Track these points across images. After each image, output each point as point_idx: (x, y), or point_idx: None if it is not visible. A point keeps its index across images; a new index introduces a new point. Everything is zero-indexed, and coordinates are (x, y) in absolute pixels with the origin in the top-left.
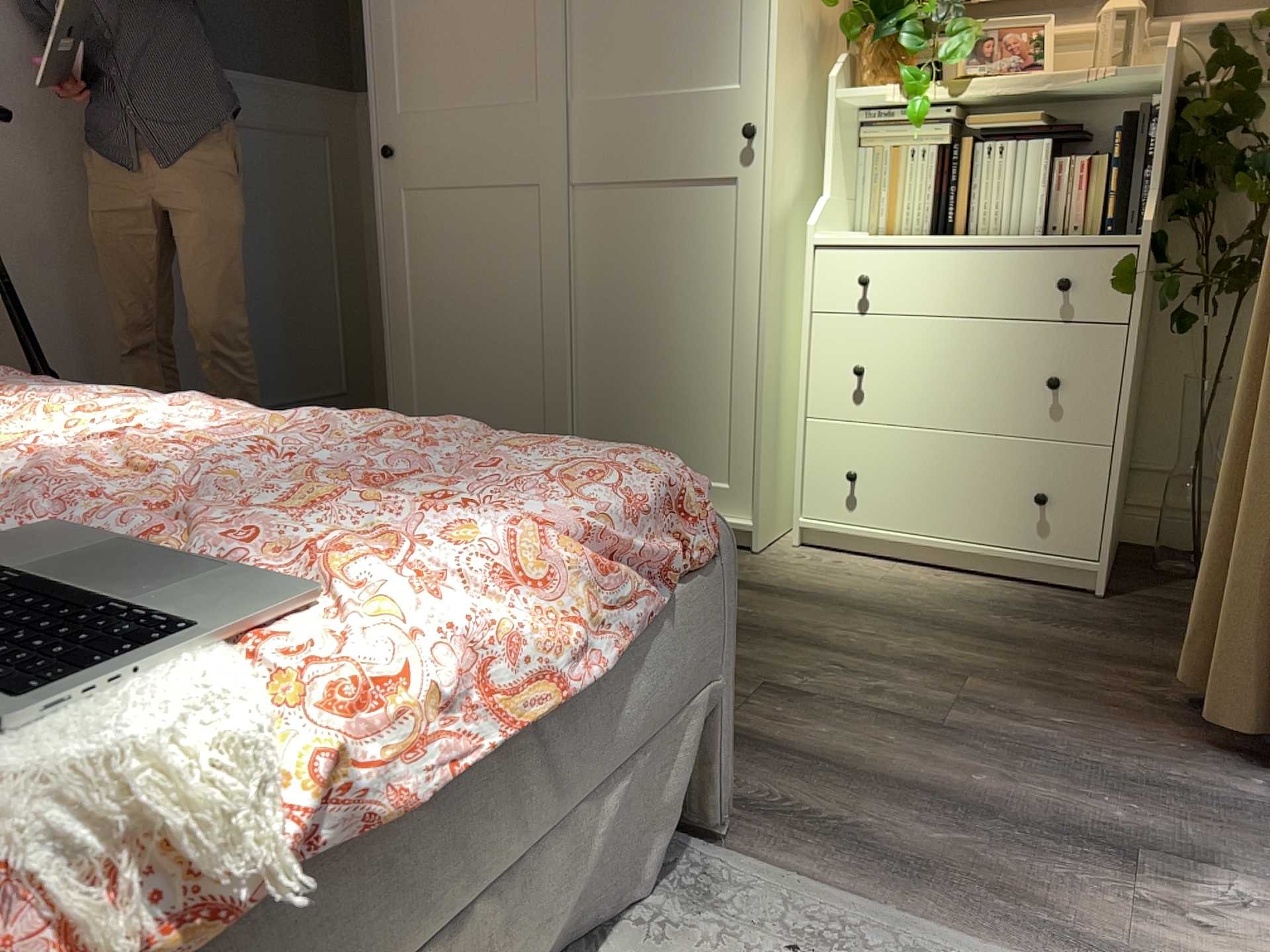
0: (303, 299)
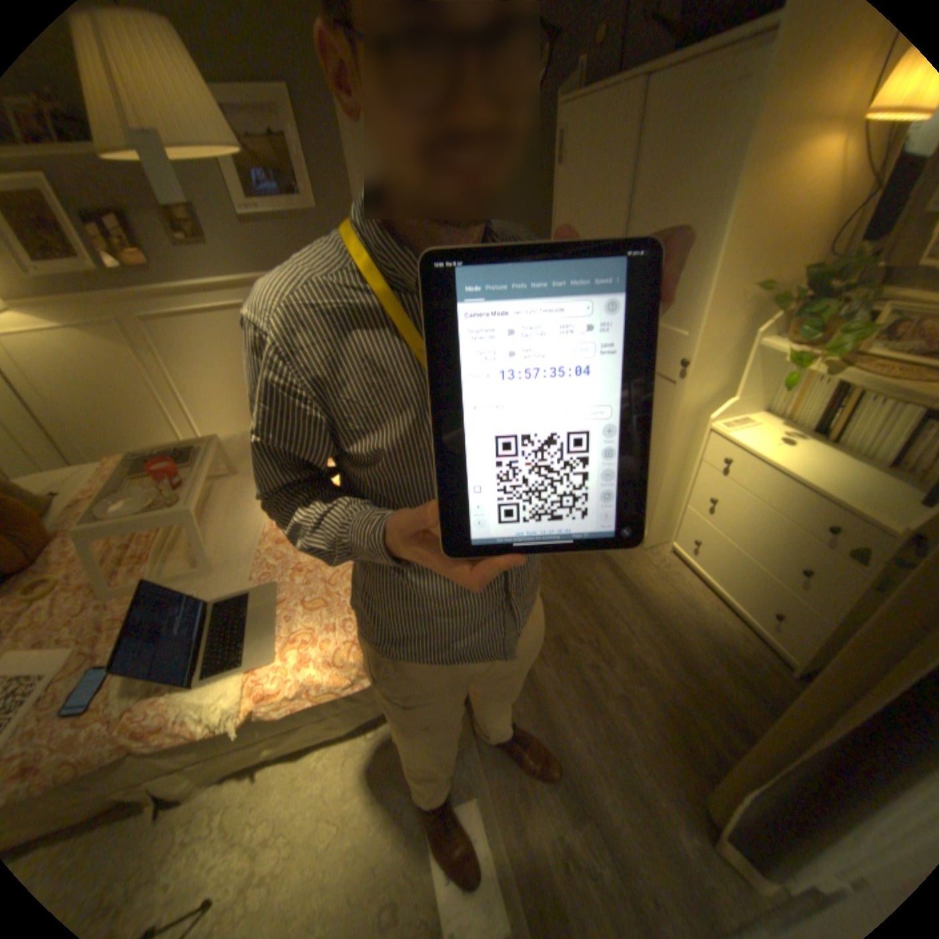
0: None
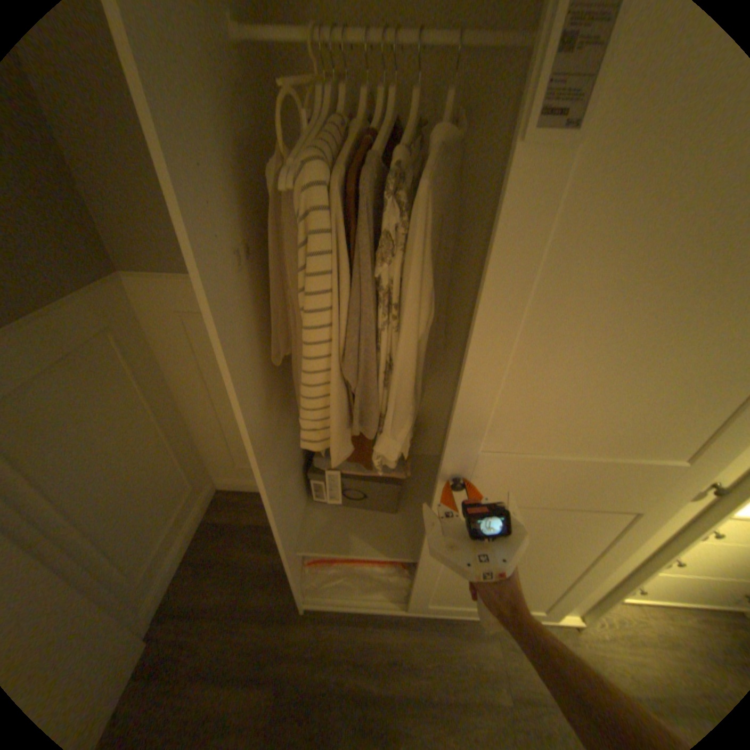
0: (141, 478)
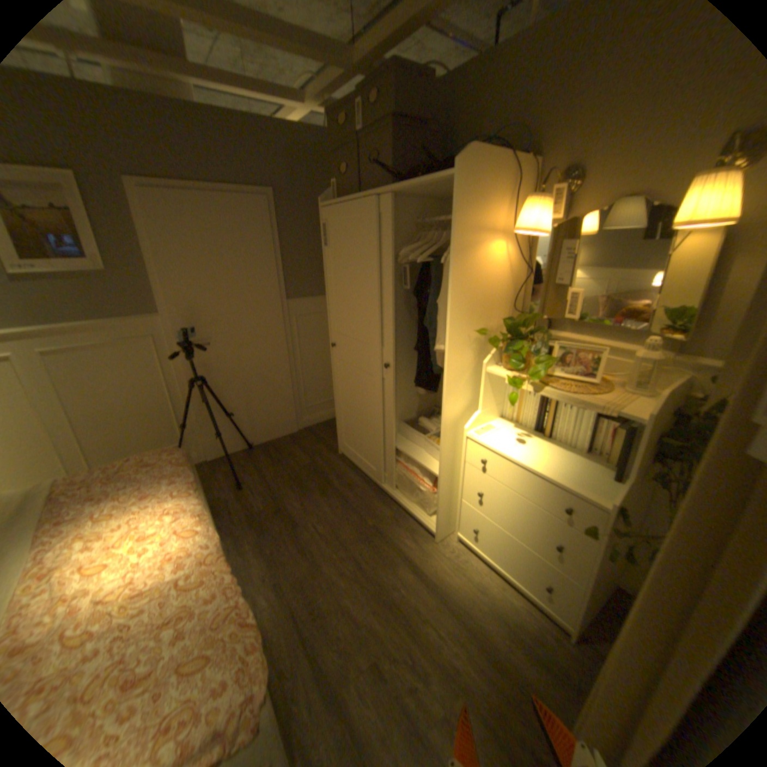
0: (327, 369)
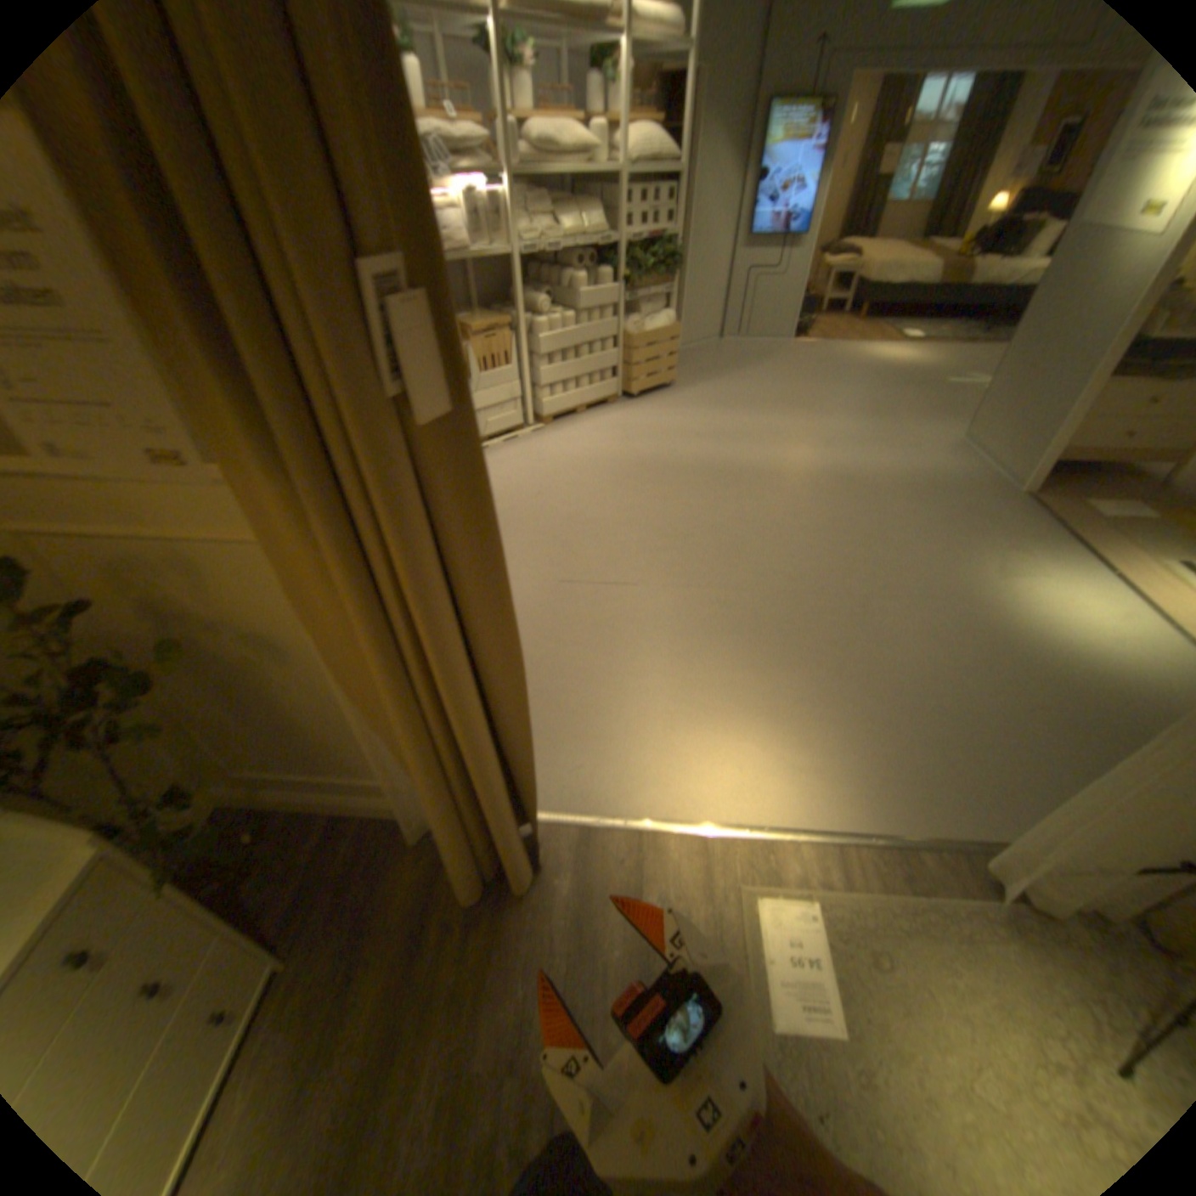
0: None
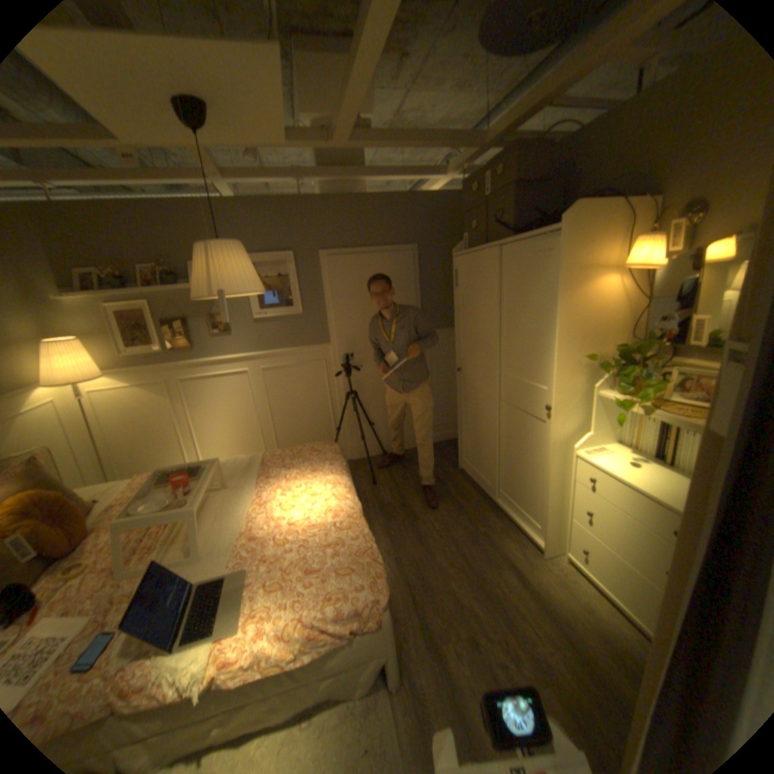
0: (453, 393)
